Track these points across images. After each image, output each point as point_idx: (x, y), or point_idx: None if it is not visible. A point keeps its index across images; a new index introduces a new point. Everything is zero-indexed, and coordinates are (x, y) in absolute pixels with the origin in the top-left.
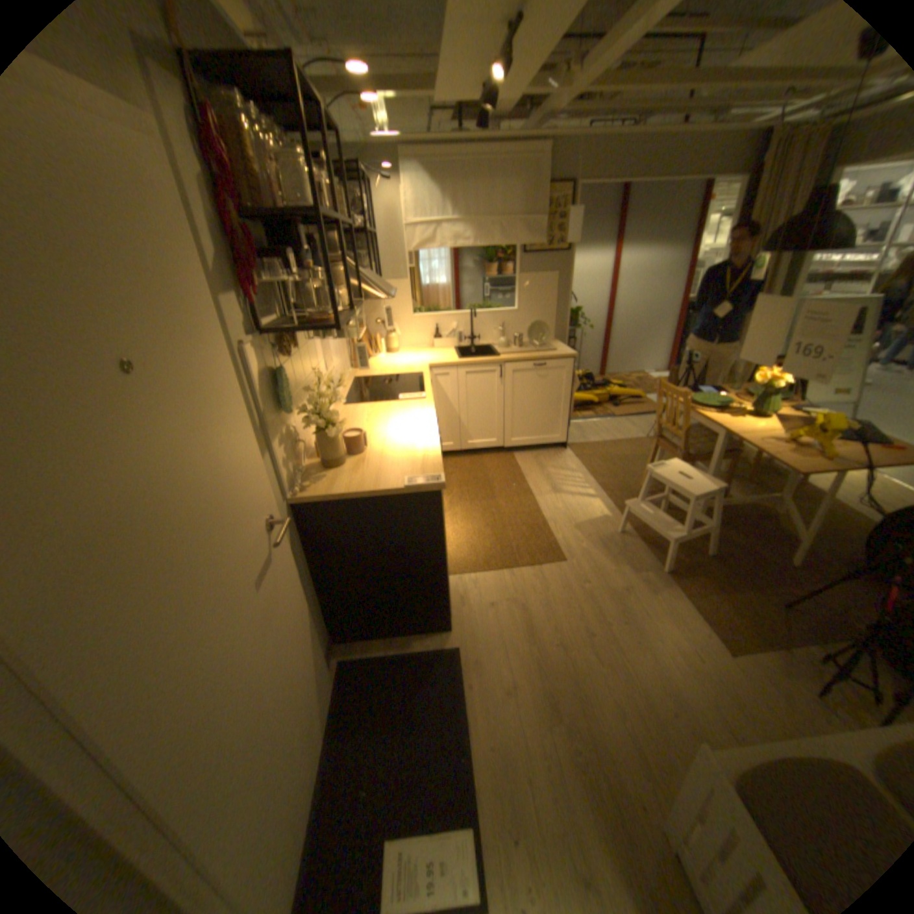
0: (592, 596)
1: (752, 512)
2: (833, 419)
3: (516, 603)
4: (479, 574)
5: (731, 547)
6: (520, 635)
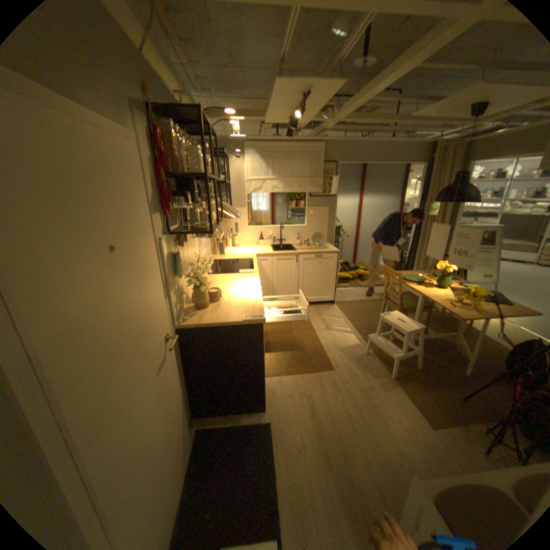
0: (349, 391)
1: (441, 343)
2: (480, 291)
3: (304, 395)
4: (282, 377)
5: (429, 364)
6: (306, 415)
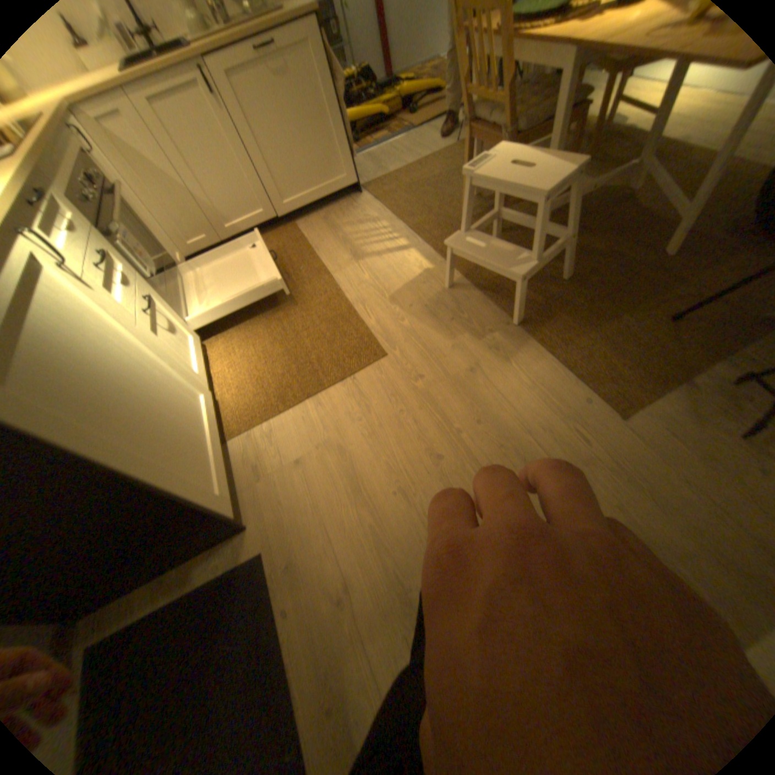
0: (427, 396)
1: (603, 198)
2: None
3: (330, 446)
4: (272, 421)
5: (588, 257)
6: (342, 497)
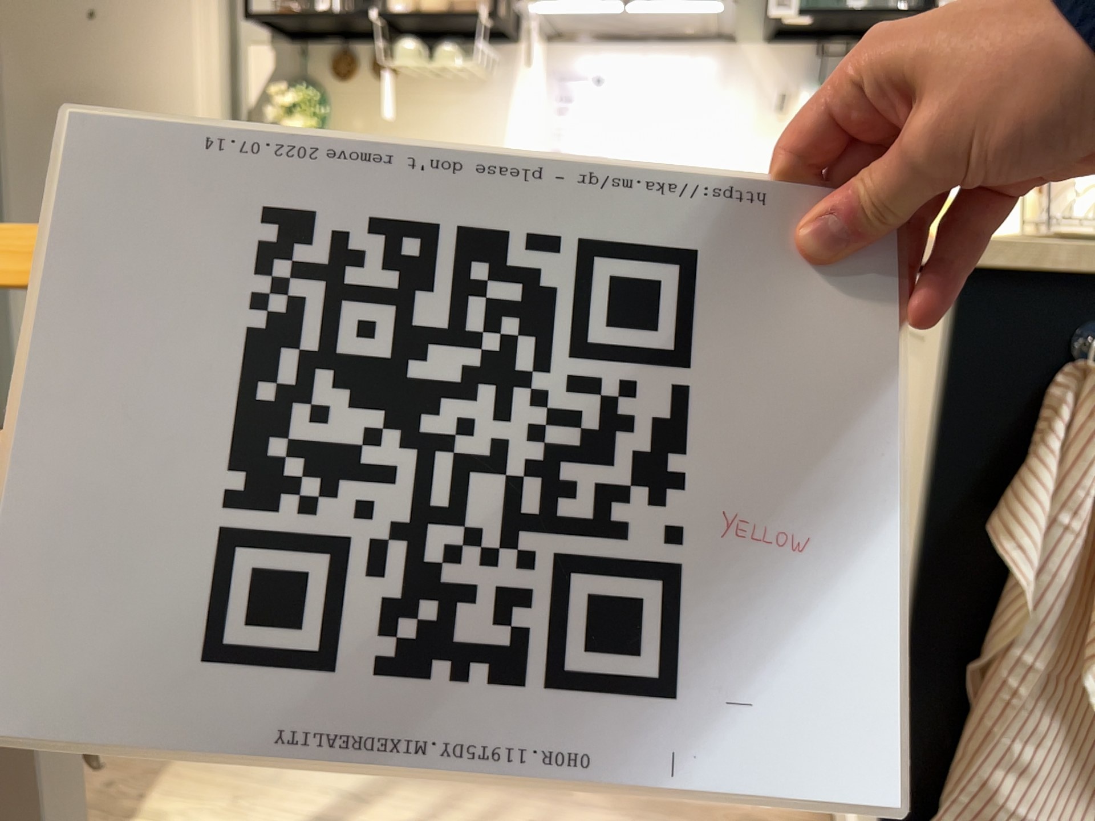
0: None
1: None
2: None
3: None
4: None
5: None
6: None
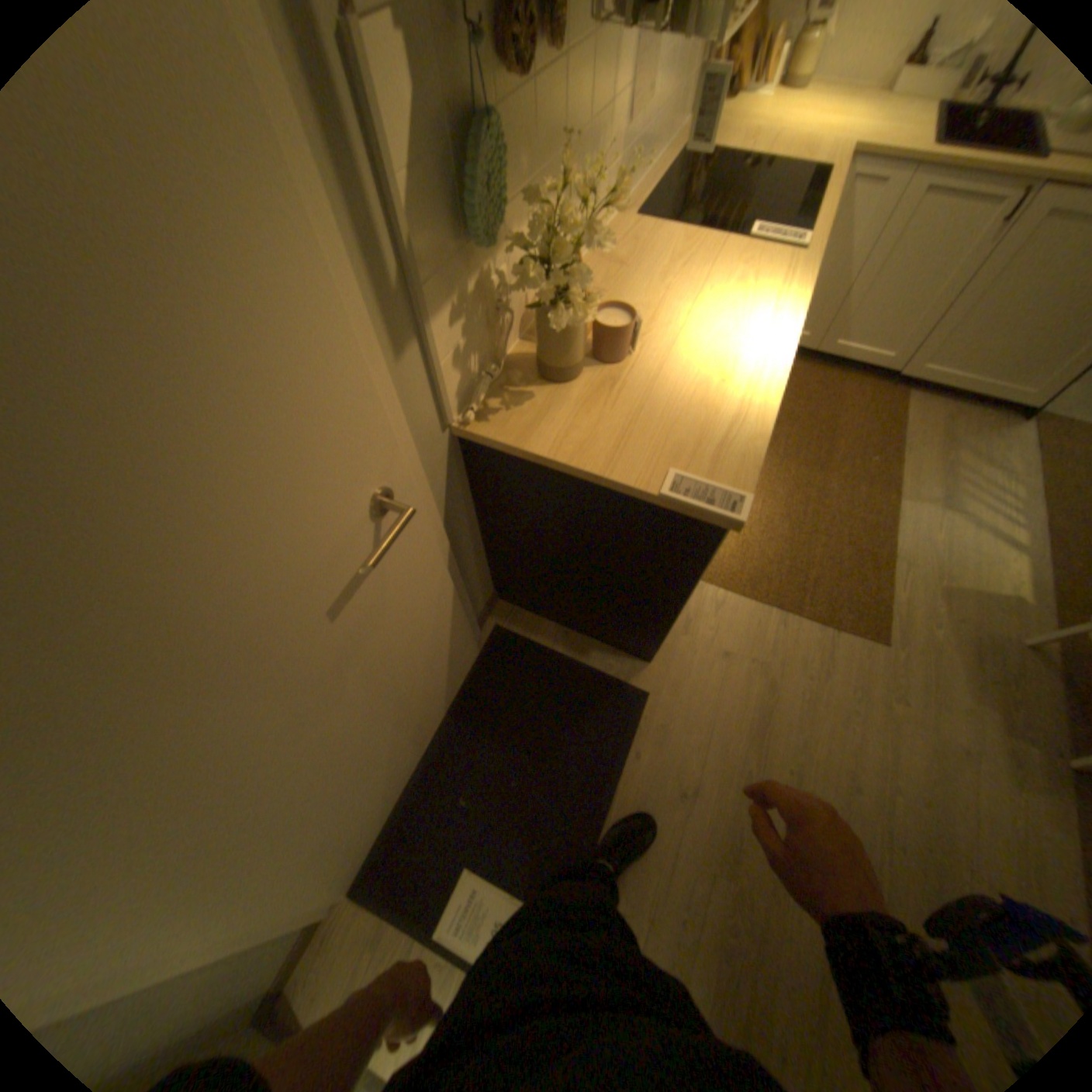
0: (897, 729)
1: None
2: None
3: (765, 672)
4: (732, 597)
5: None
6: (744, 725)
